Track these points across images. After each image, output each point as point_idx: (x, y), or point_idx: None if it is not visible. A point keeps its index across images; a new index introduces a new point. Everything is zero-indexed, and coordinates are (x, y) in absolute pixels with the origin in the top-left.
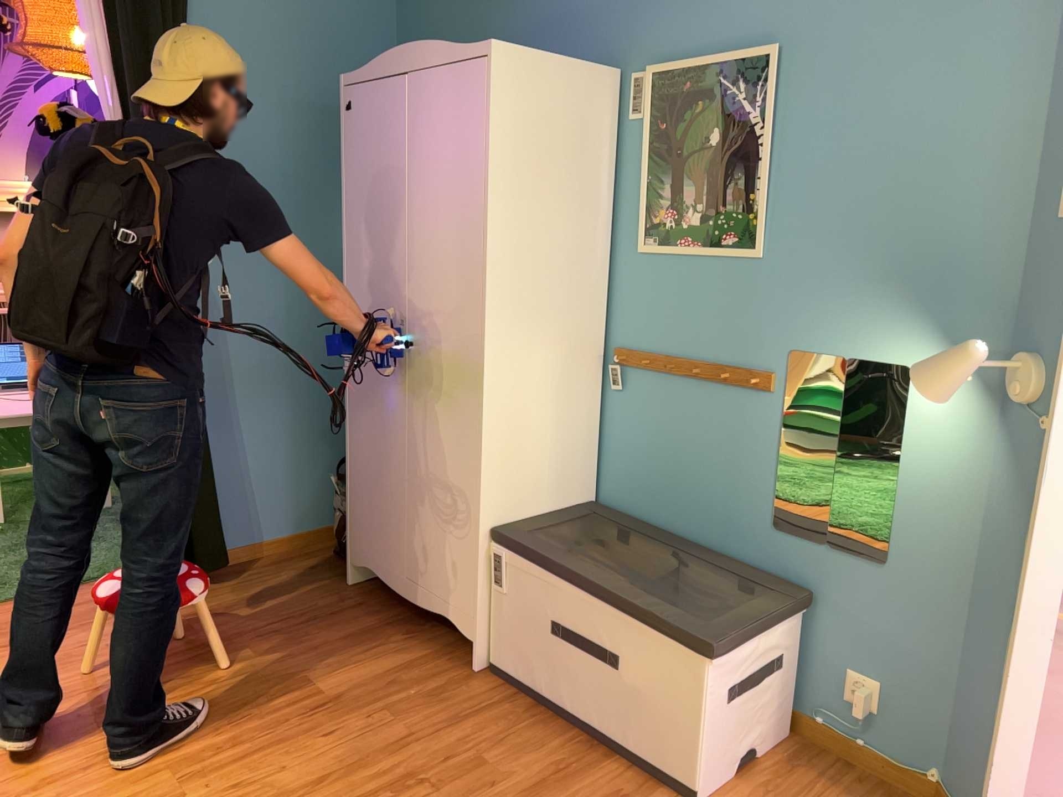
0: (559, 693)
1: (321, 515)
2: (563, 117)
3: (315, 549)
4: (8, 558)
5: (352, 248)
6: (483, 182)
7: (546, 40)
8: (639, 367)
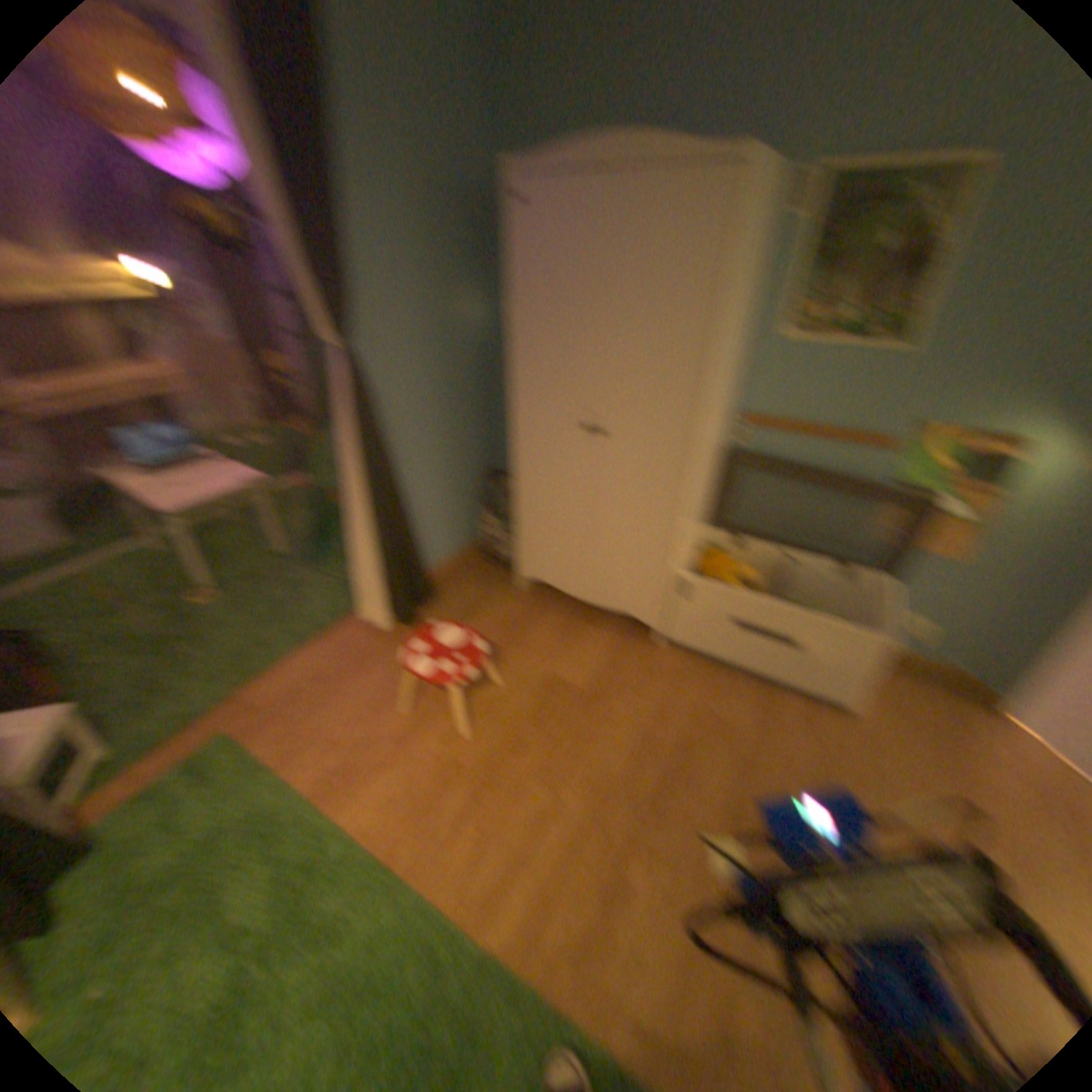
0: (735, 657)
1: (471, 538)
2: (764, 219)
3: (475, 564)
4: (271, 631)
5: (529, 345)
6: (722, 298)
7: (694, 120)
8: (768, 429)
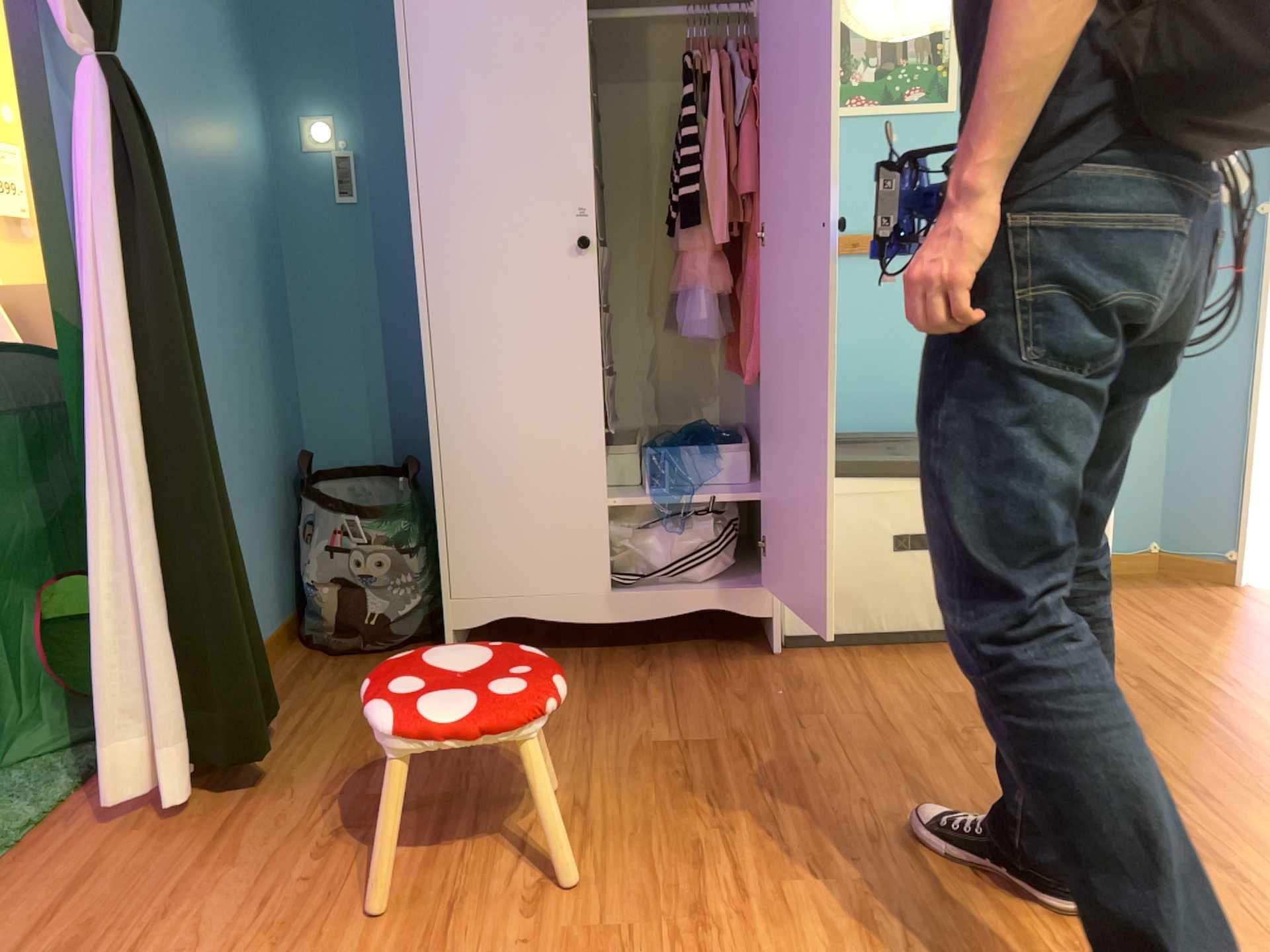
0: (902, 618)
1: (272, 609)
2: None
3: (299, 661)
4: None
5: (435, 112)
6: None
7: None
8: None
